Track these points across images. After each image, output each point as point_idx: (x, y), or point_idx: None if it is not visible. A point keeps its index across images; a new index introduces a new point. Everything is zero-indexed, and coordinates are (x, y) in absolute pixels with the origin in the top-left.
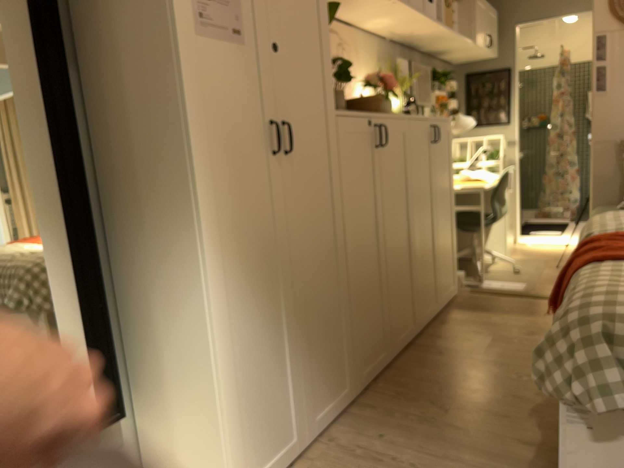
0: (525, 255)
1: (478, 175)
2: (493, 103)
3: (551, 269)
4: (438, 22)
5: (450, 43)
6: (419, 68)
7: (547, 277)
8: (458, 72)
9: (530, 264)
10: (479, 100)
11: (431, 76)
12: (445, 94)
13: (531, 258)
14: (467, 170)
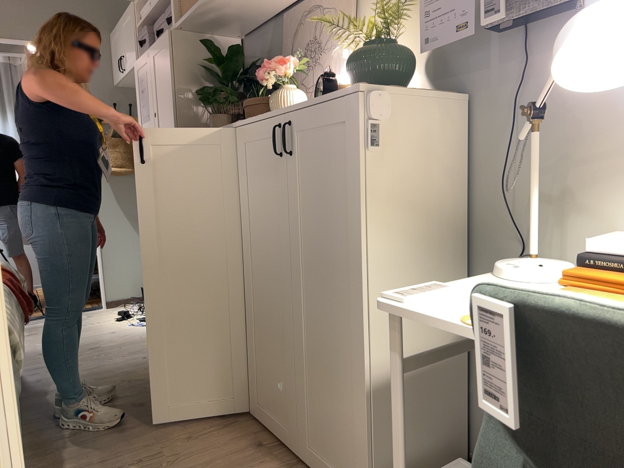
0: None
1: None
2: None
3: None
4: None
5: None
6: None
7: None
8: None
9: None
10: None
11: None
12: None
13: None
14: None
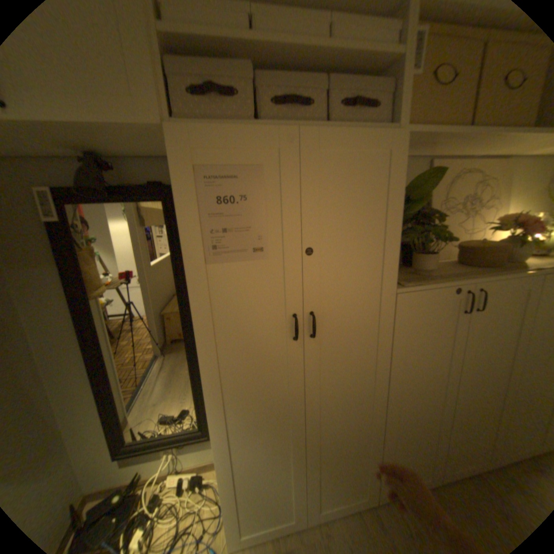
0: None
1: None
2: None
3: None
4: None
5: None
6: None
7: None
8: None
9: None
10: None
11: None
12: None
13: None
14: None
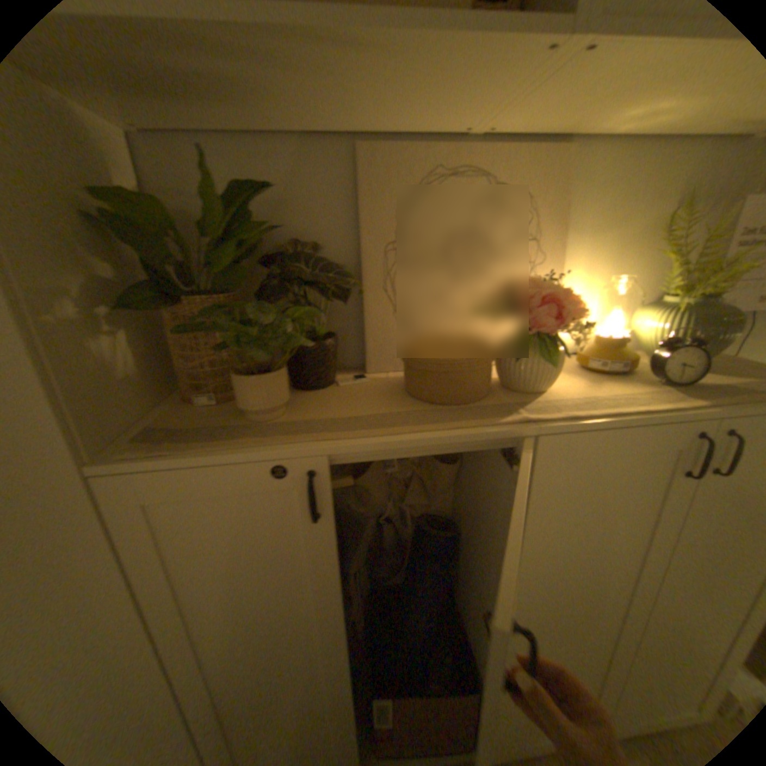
0: None
1: None
2: None
3: None
4: None
5: None
6: None
7: None
8: None
9: None
10: None
11: None
12: None
13: None
14: None
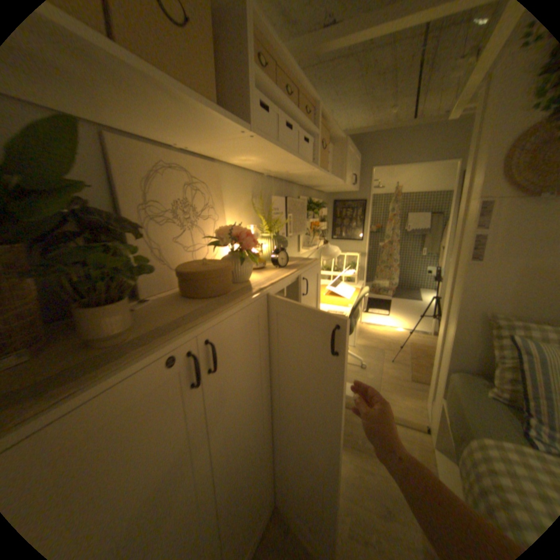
0: (367, 340)
1: (339, 291)
2: (351, 224)
3: (387, 364)
4: (313, 163)
5: (324, 180)
6: (297, 198)
7: (386, 377)
8: (328, 197)
9: (371, 354)
10: (342, 220)
11: (307, 204)
12: (318, 216)
13: (371, 345)
14: (330, 286)
